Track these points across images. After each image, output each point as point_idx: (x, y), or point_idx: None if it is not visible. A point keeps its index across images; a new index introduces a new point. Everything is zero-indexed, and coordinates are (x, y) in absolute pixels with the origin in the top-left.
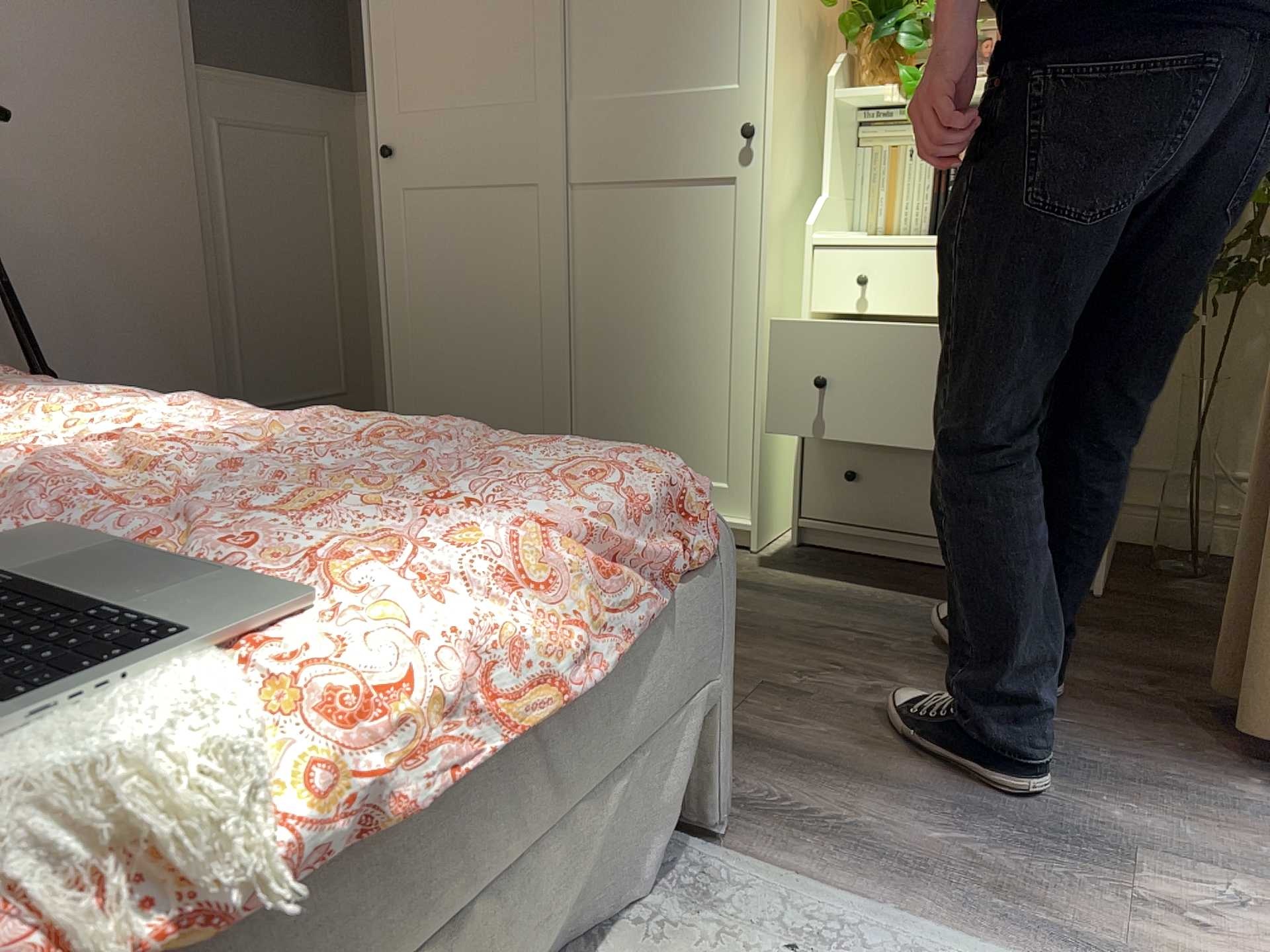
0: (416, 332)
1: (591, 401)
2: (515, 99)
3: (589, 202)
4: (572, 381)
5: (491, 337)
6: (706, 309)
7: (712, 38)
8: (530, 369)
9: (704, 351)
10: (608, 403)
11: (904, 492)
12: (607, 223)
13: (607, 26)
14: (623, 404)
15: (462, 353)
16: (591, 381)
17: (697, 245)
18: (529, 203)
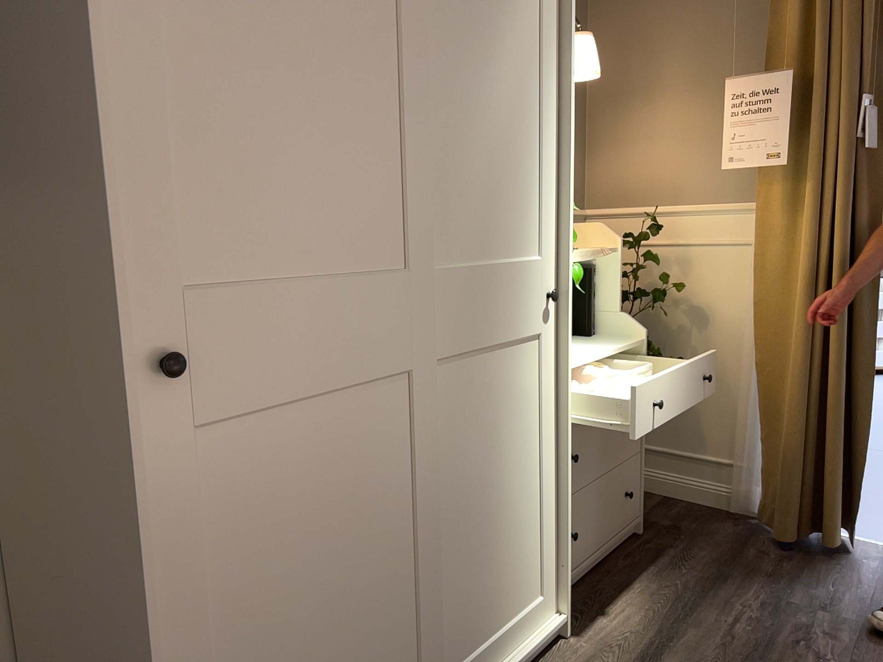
0: (236, 658)
1: (449, 590)
2: (388, 267)
3: (445, 377)
4: (438, 580)
5: (359, 587)
6: (524, 449)
7: (524, 218)
8: (406, 596)
9: (524, 485)
10: (463, 581)
11: (585, 524)
12: (460, 395)
13: (457, 193)
14: (474, 573)
15: (318, 637)
16: (449, 569)
17: (519, 395)
18: (402, 393)
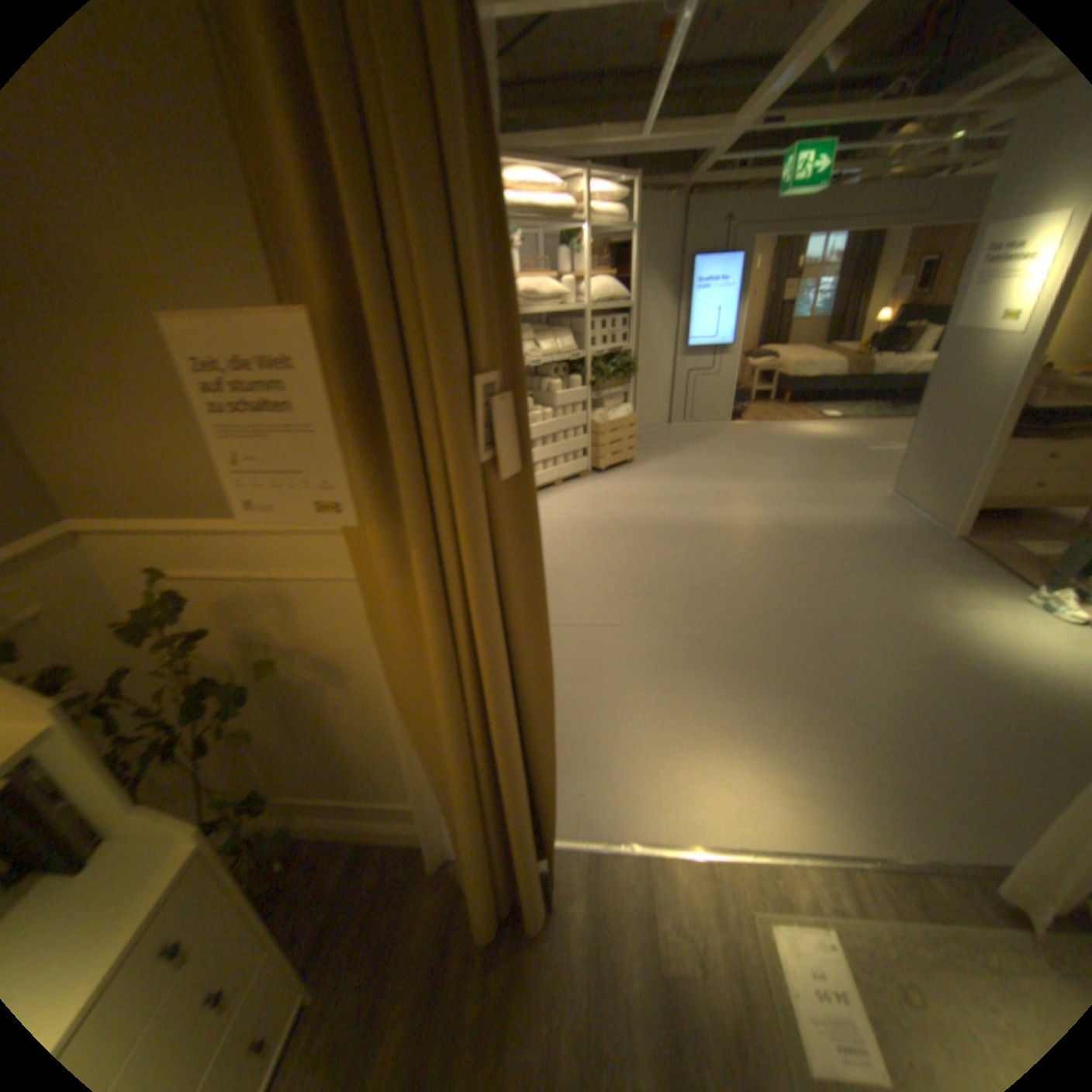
0: None
1: None
2: None
3: None
4: None
5: None
6: None
7: None
8: None
9: None
10: None
11: None
12: None
13: None
14: None
15: None
16: None
17: None
18: None
